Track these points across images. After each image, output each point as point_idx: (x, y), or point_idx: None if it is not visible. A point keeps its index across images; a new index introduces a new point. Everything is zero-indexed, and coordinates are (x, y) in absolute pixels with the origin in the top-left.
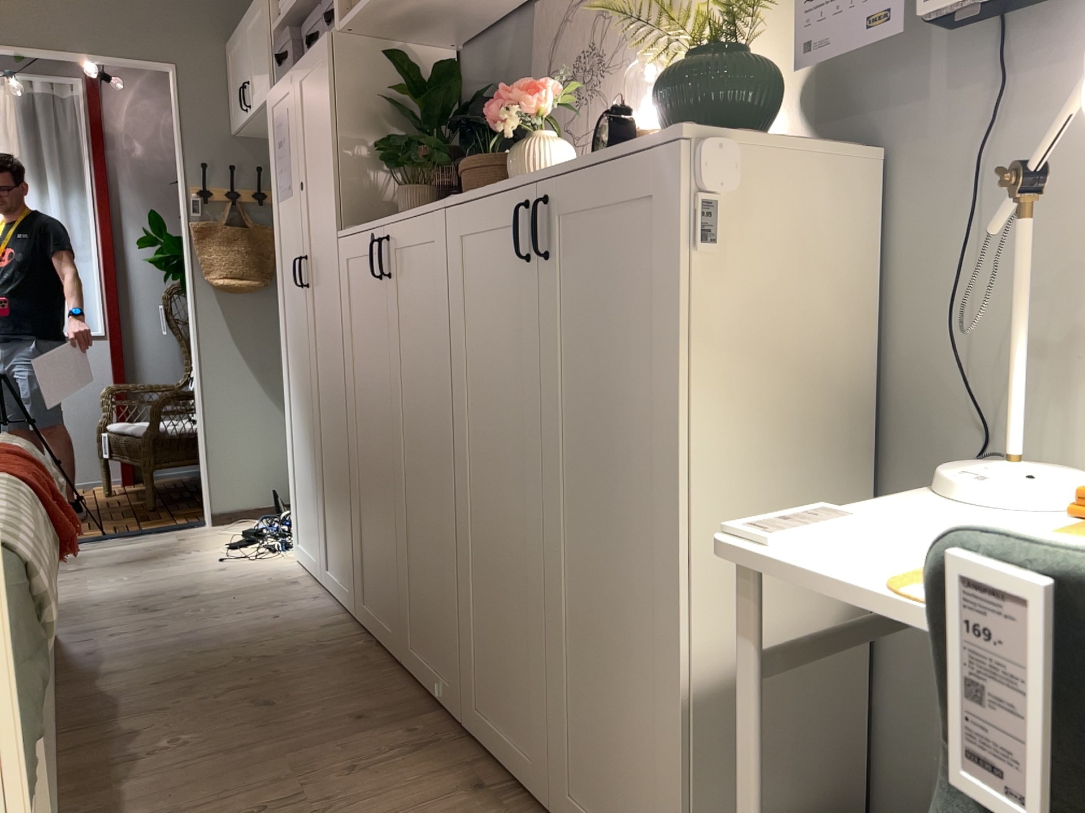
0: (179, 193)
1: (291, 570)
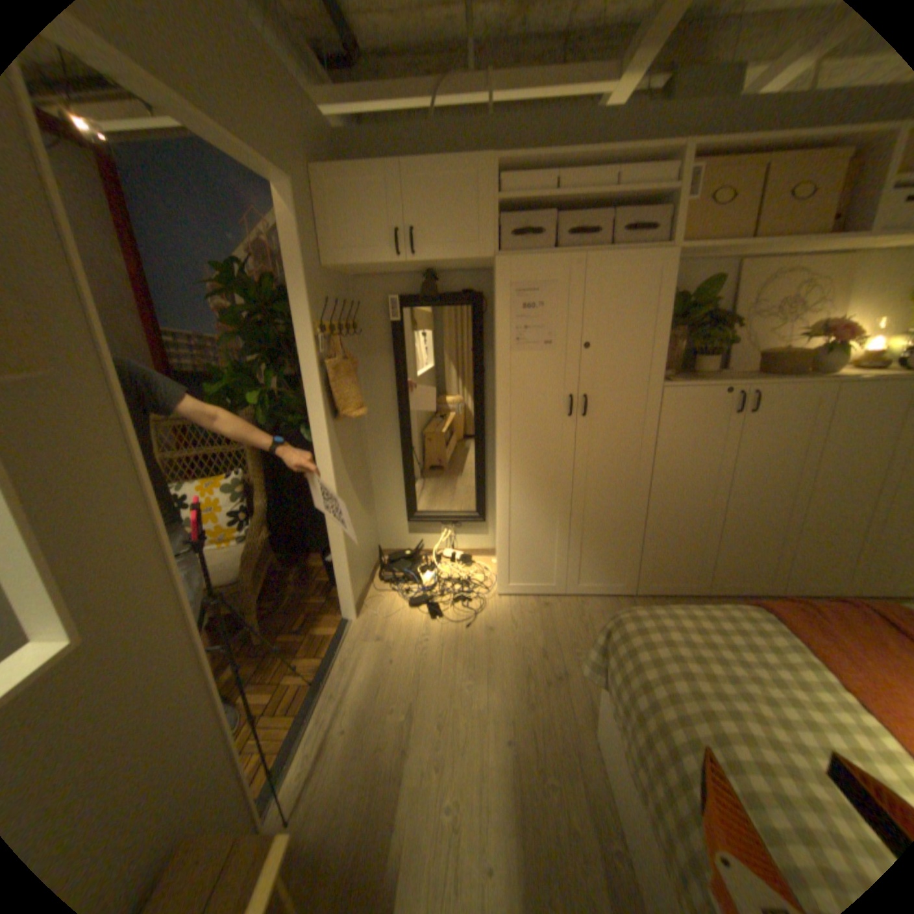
0: (295, 329)
1: (519, 602)
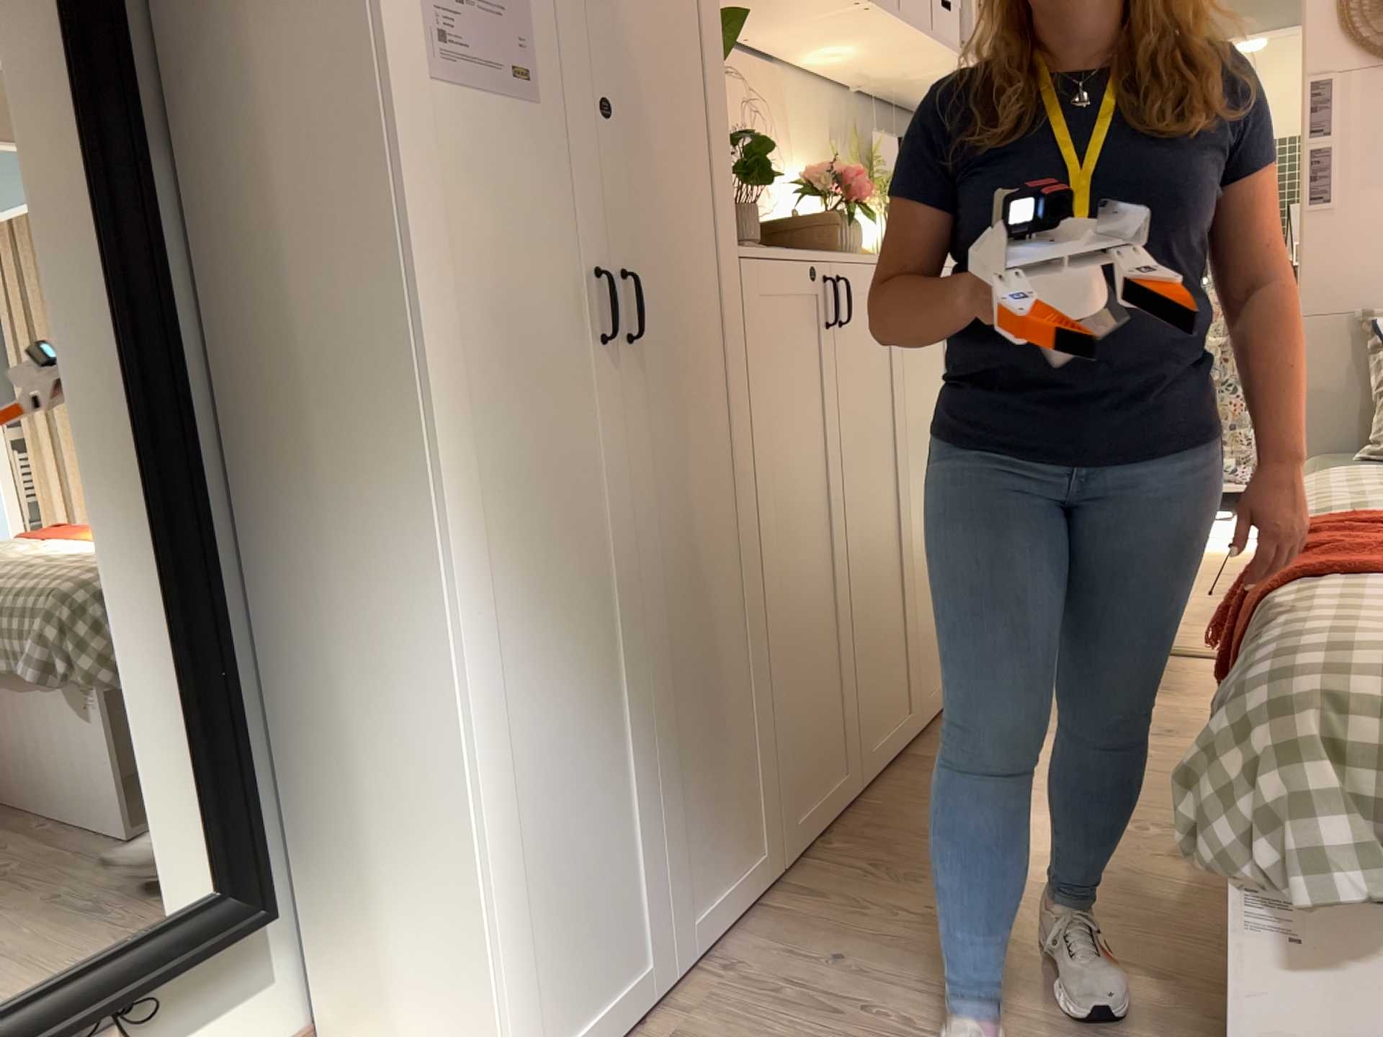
0: None
1: None
